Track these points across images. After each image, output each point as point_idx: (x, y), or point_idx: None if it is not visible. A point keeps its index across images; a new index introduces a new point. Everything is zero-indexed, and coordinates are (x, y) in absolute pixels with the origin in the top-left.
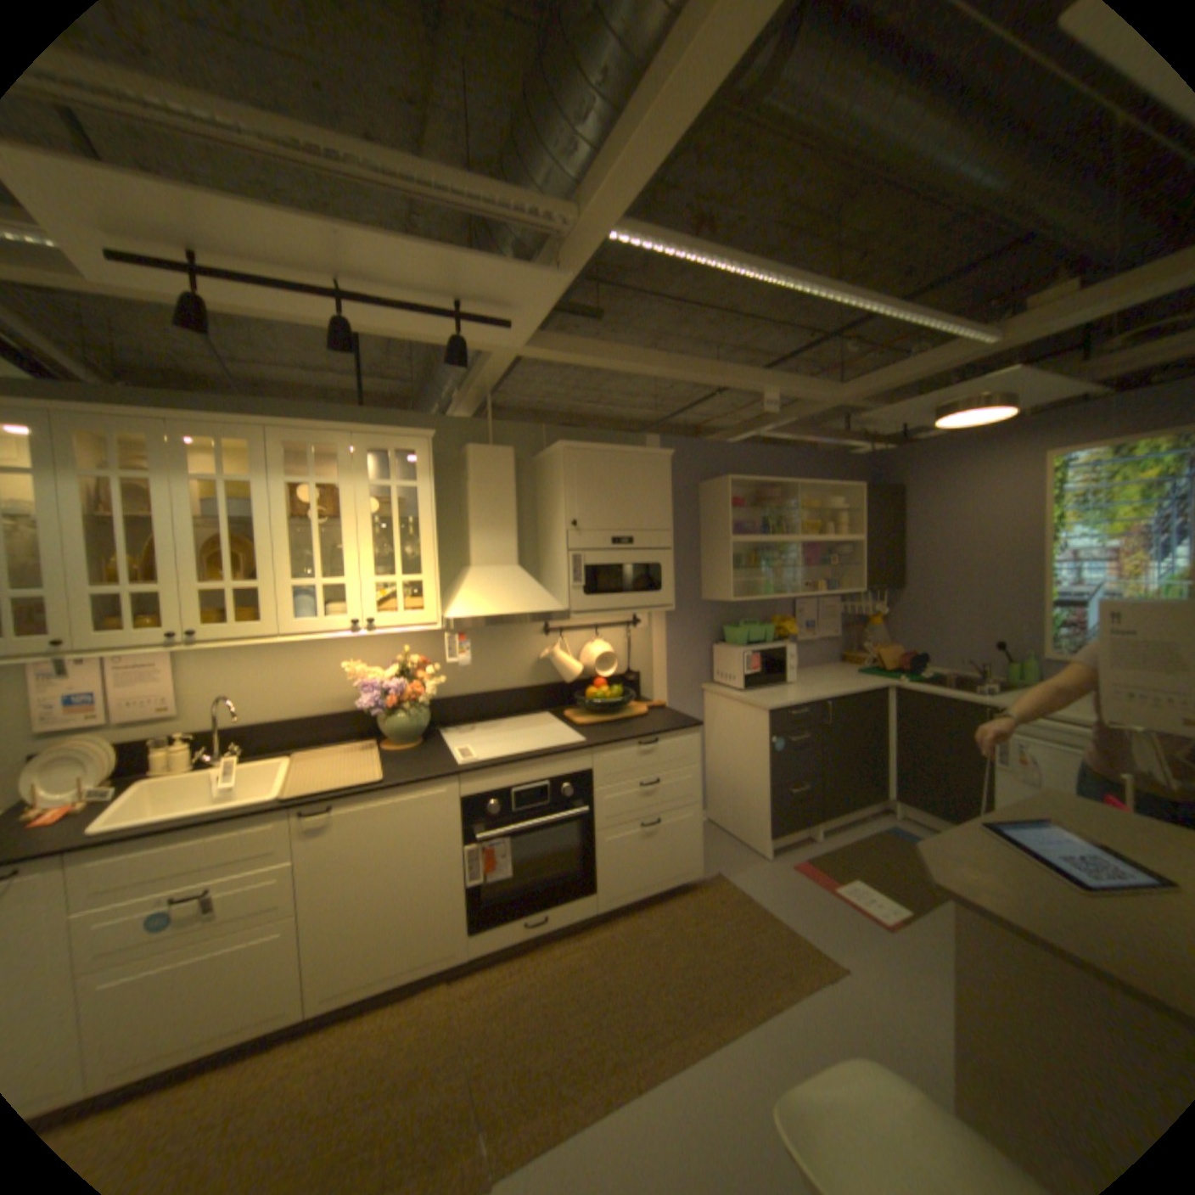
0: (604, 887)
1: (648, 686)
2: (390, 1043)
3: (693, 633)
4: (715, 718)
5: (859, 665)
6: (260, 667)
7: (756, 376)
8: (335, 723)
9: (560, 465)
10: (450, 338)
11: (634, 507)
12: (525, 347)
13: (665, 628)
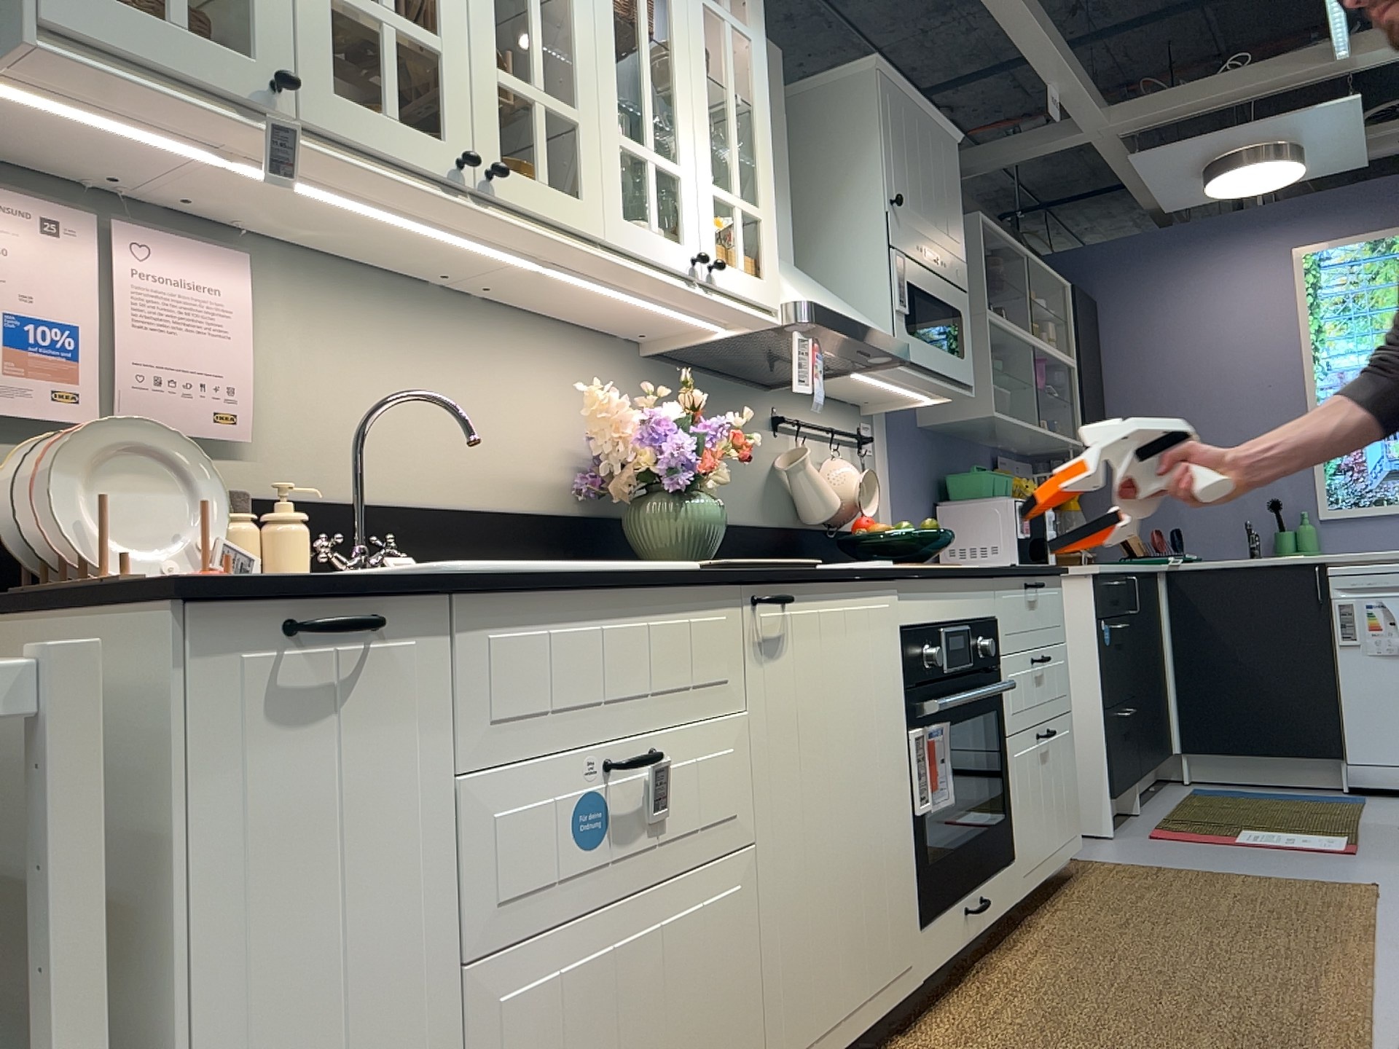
0: (1020, 845)
1: None
2: None
3: (916, 480)
4: None
5: None
6: (398, 368)
7: (1063, 51)
8: (520, 535)
9: (864, 101)
10: None
11: (939, 206)
12: None
13: (892, 462)
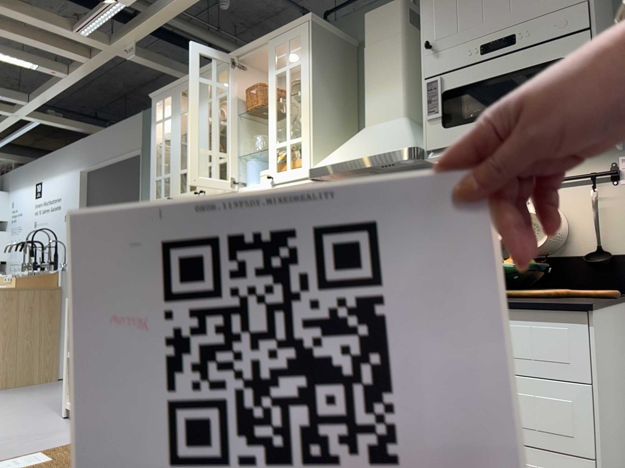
0: None
1: None
2: None
3: None
4: None
5: None
6: None
7: None
8: None
9: None
10: None
11: None
12: None
13: None
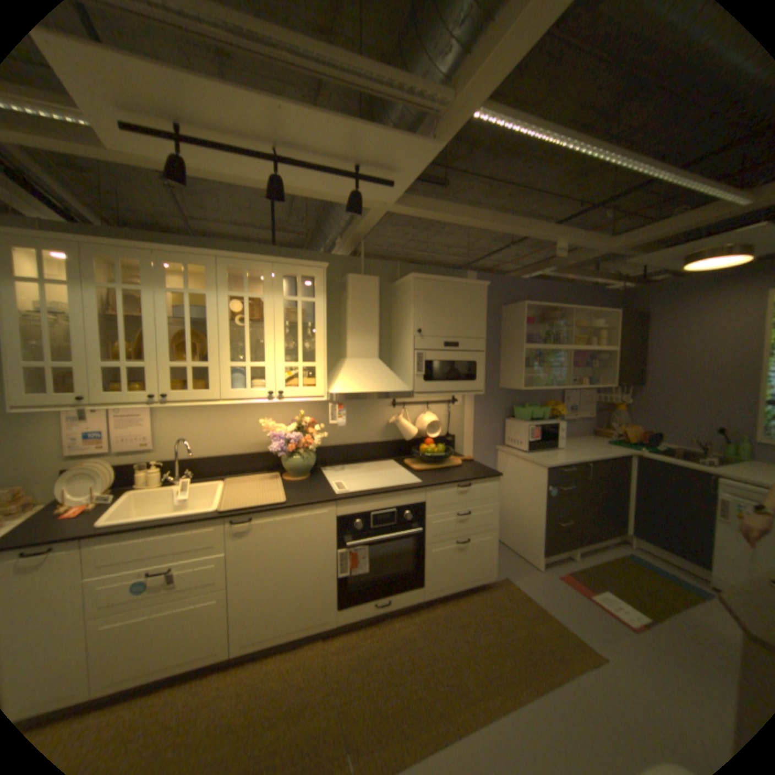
0: (430, 583)
1: (460, 445)
2: (286, 681)
3: (493, 410)
4: (505, 470)
5: (608, 438)
6: (207, 420)
7: (554, 230)
8: (253, 460)
9: (411, 290)
10: (347, 195)
11: (461, 321)
12: (395, 204)
13: (474, 406)
